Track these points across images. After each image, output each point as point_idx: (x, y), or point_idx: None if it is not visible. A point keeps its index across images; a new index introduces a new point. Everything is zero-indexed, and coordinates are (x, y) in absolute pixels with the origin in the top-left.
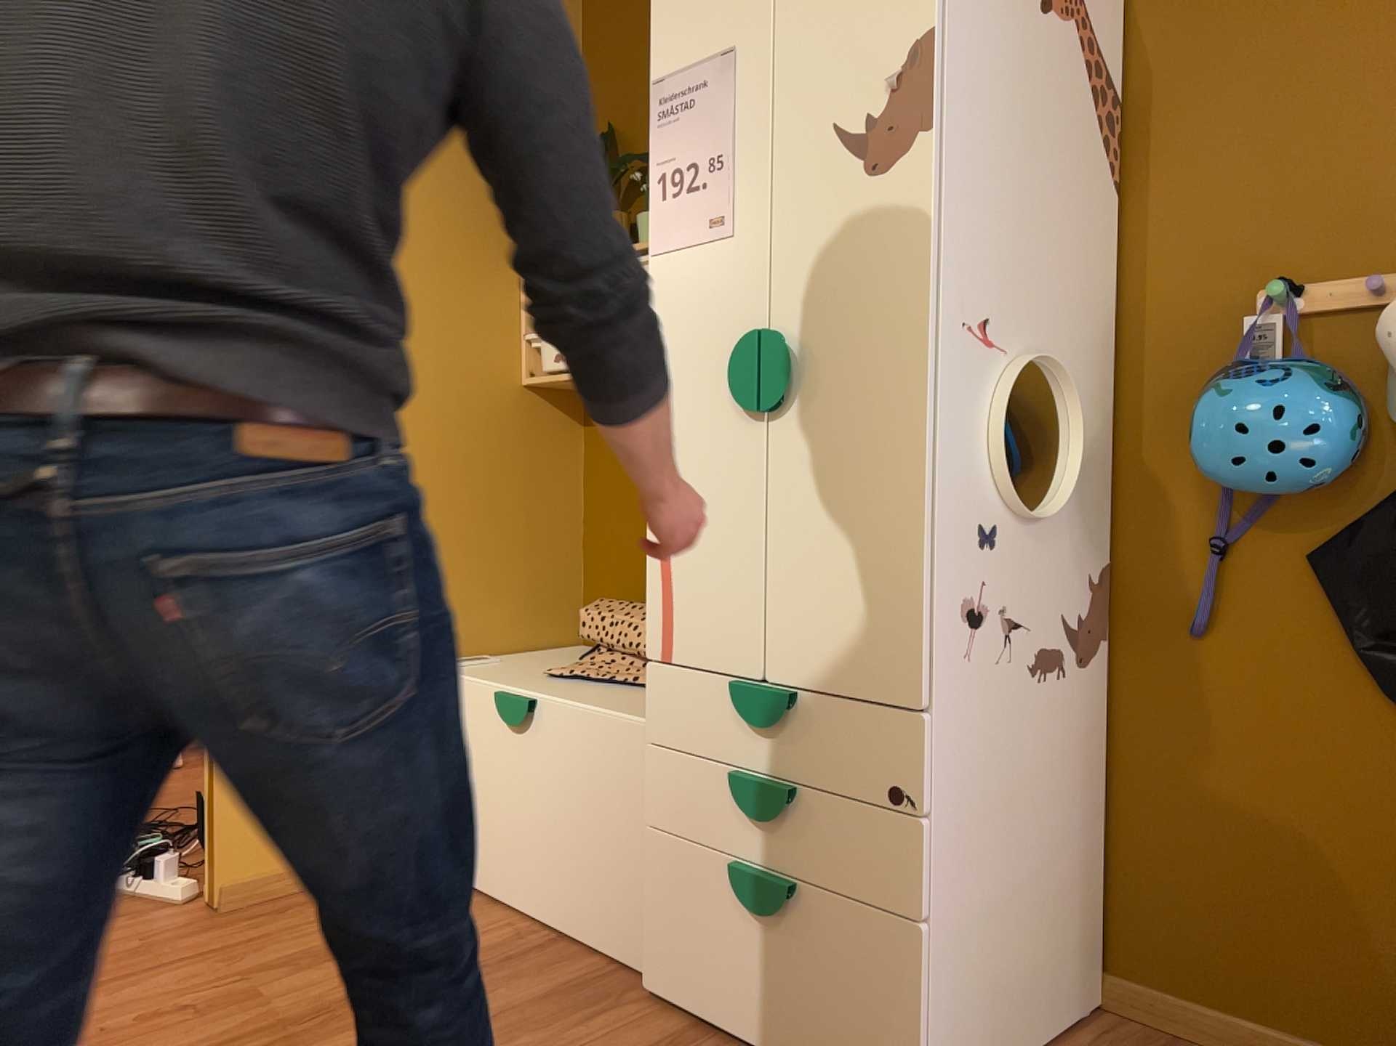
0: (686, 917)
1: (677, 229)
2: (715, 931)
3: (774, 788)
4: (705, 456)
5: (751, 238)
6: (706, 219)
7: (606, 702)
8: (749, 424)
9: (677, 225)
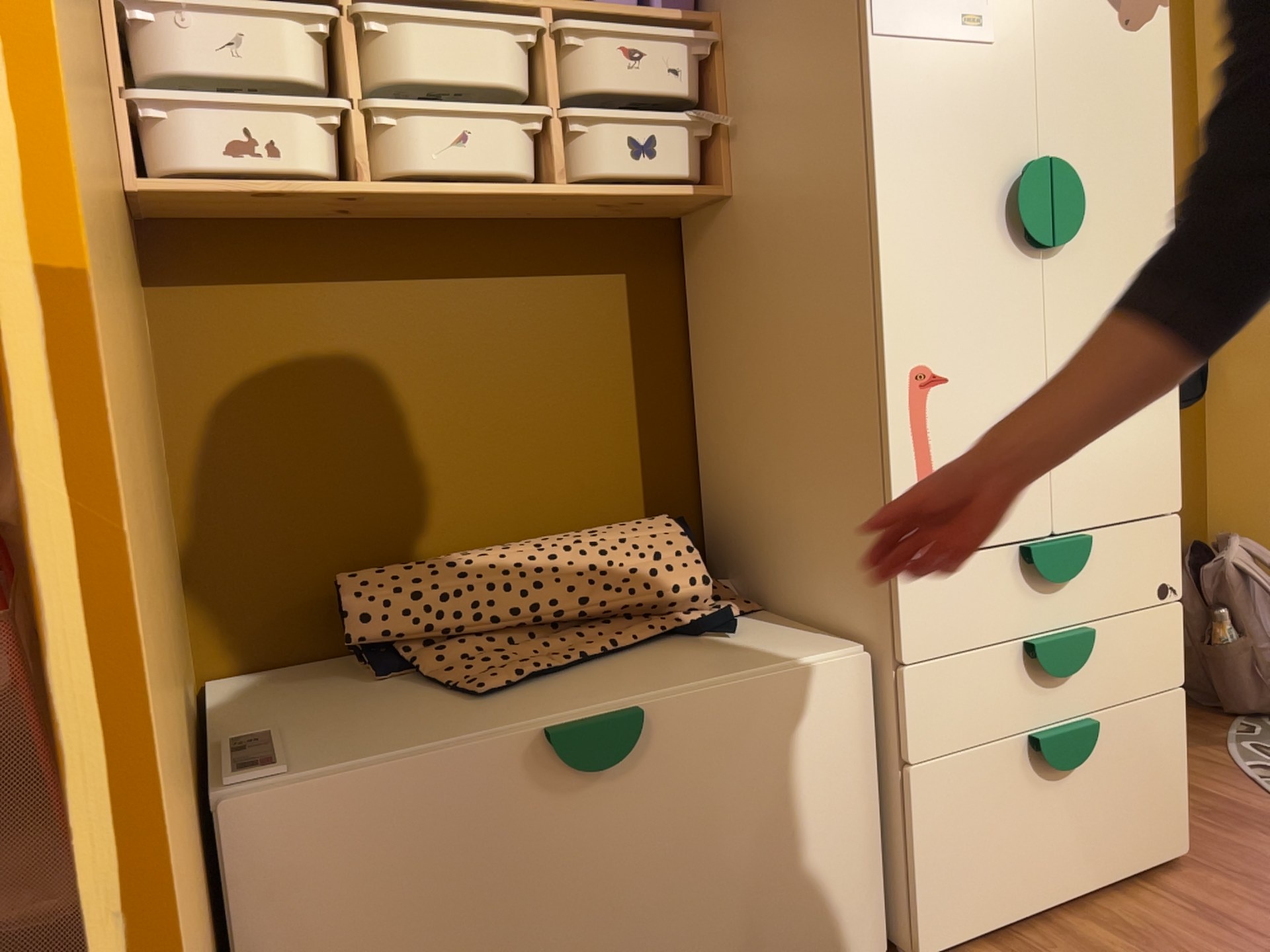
0: (975, 833)
1: (917, 13)
2: (1011, 821)
3: (1082, 632)
4: (971, 301)
5: (1015, 54)
6: (958, 13)
7: (715, 668)
8: (1024, 263)
9: (916, 8)
